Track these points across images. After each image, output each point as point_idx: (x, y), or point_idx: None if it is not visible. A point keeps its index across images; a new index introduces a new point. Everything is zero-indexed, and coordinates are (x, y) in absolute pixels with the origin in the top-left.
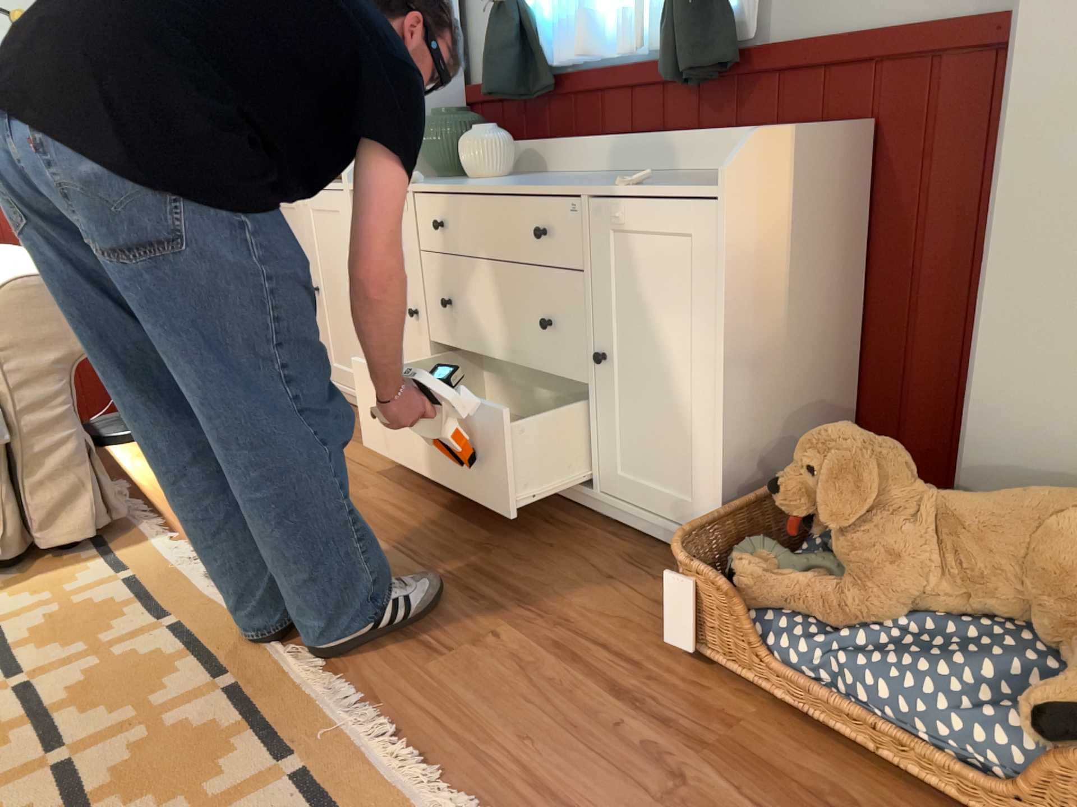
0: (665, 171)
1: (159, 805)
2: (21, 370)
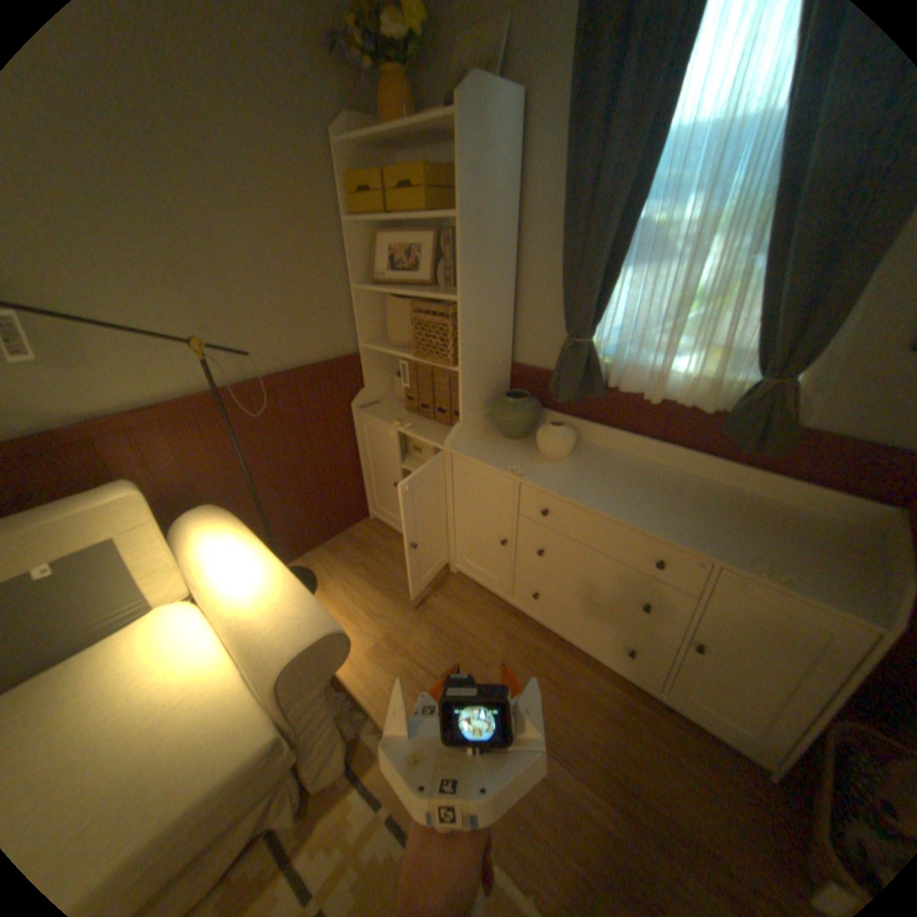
0: (701, 476)
1: None
2: (298, 709)
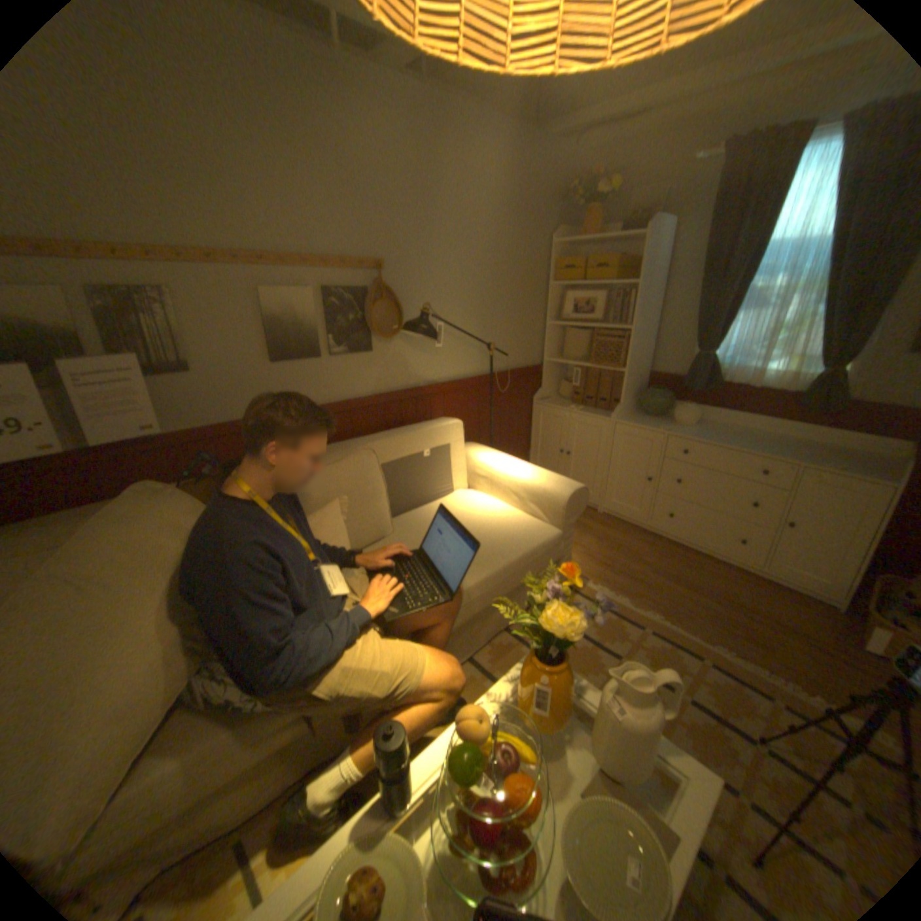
0: (785, 436)
1: (751, 721)
2: (568, 526)
